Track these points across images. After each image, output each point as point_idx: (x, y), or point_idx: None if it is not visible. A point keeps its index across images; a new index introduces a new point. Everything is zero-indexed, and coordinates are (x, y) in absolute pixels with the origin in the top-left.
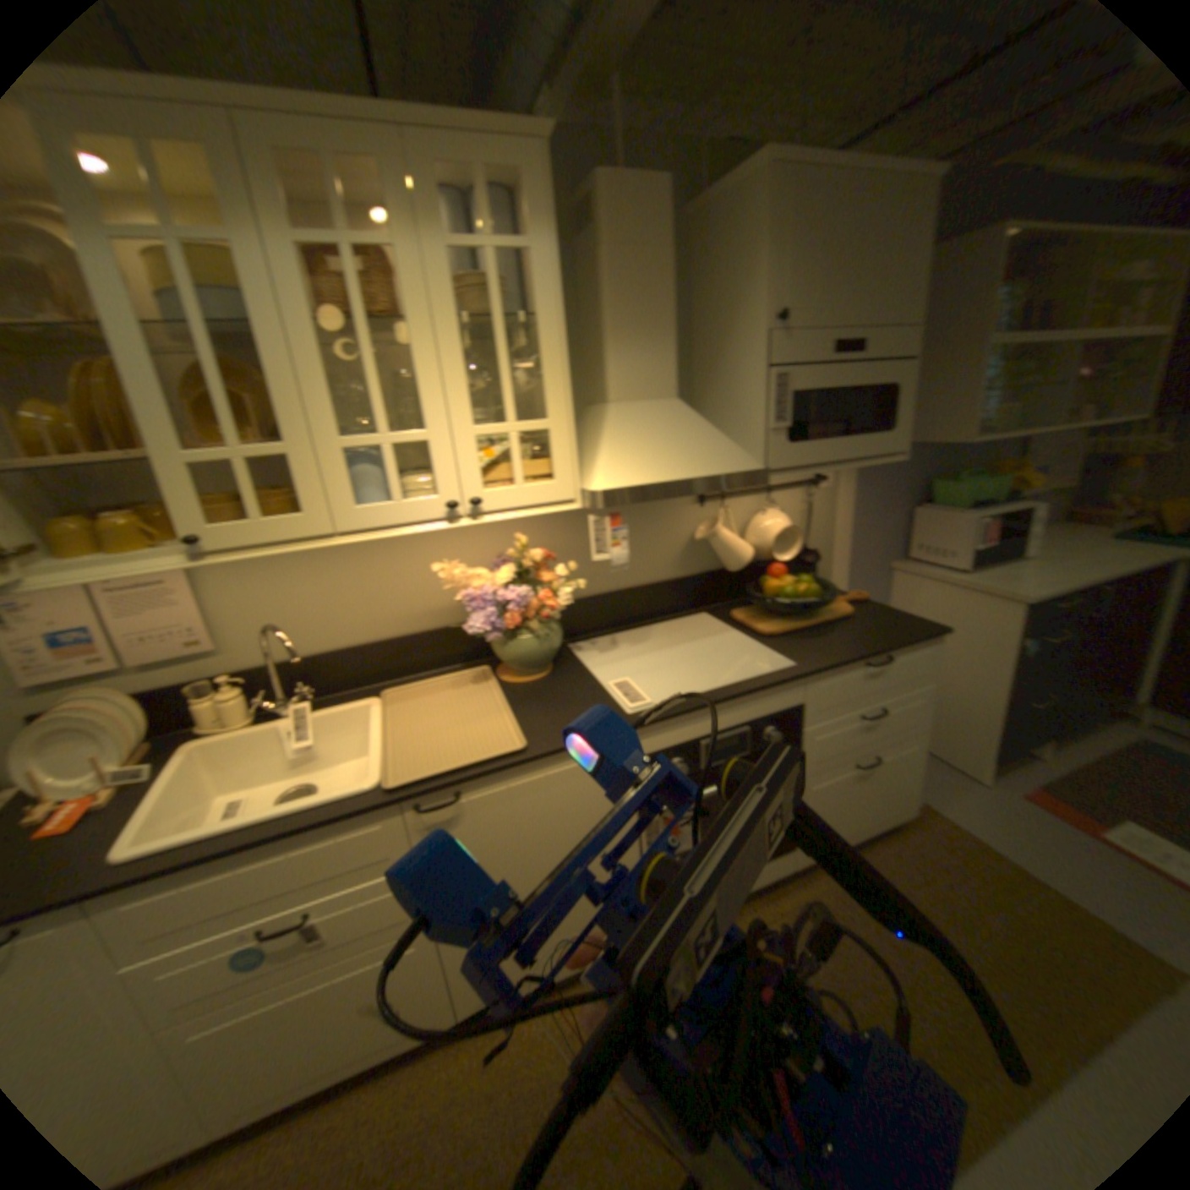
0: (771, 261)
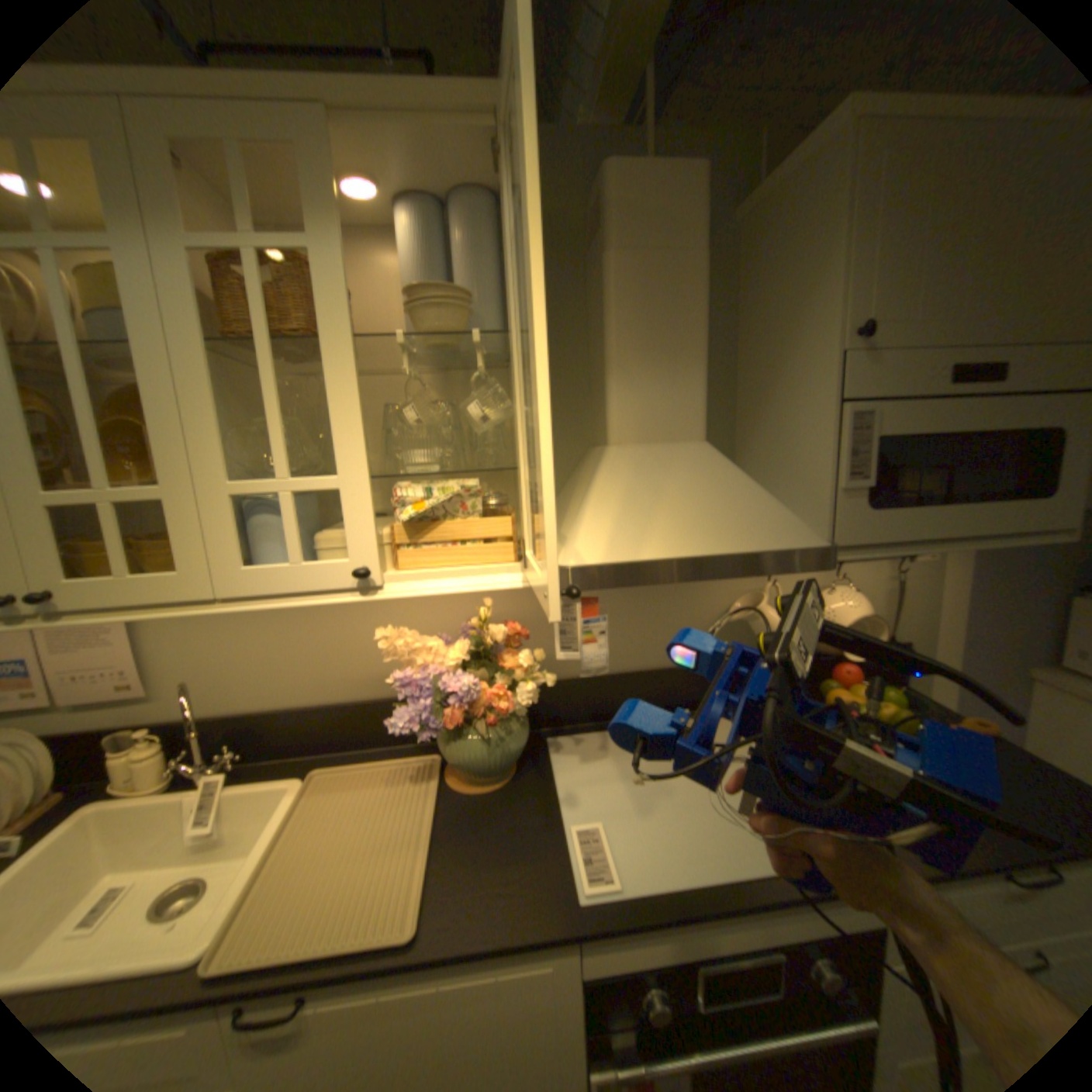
0: (844, 252)
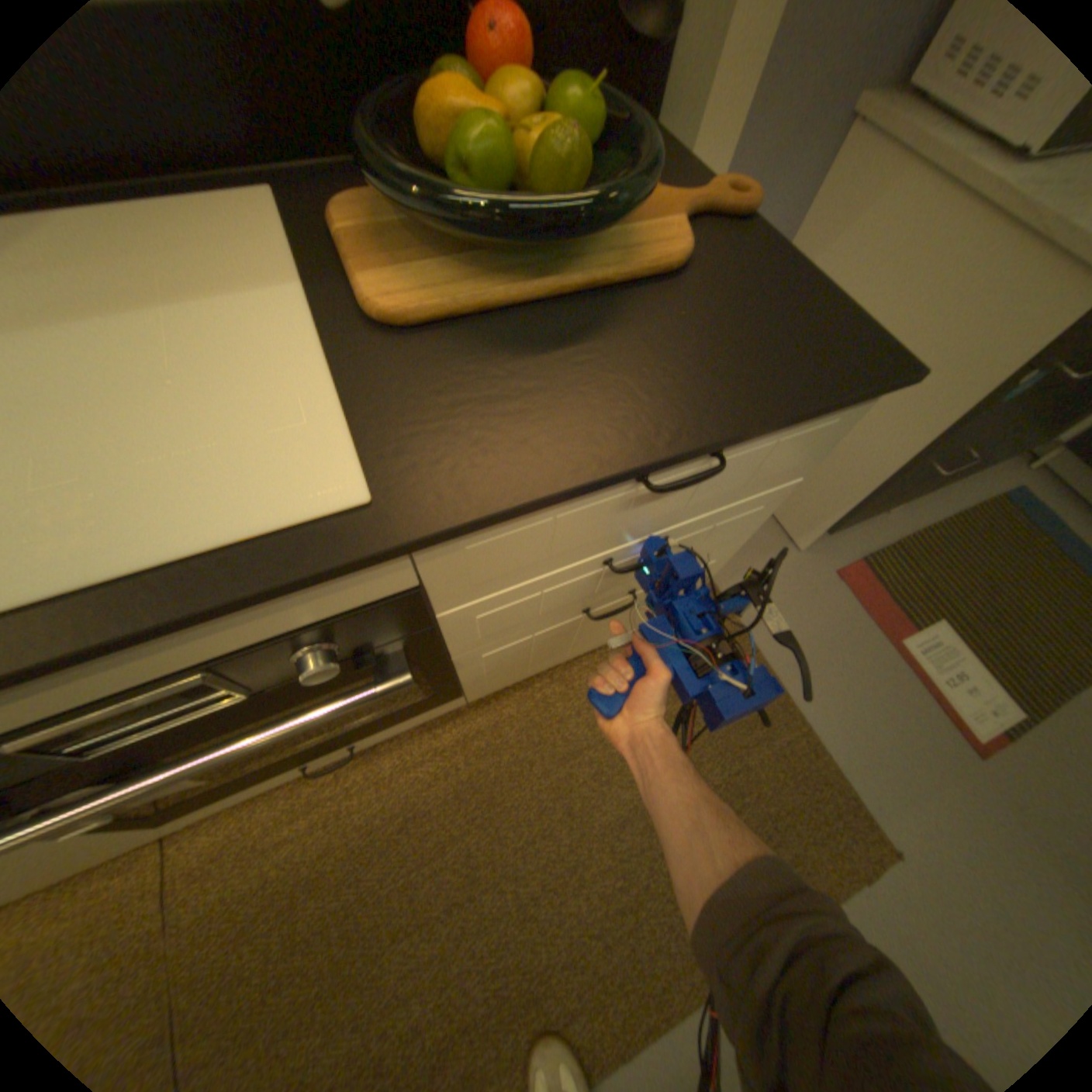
0: None
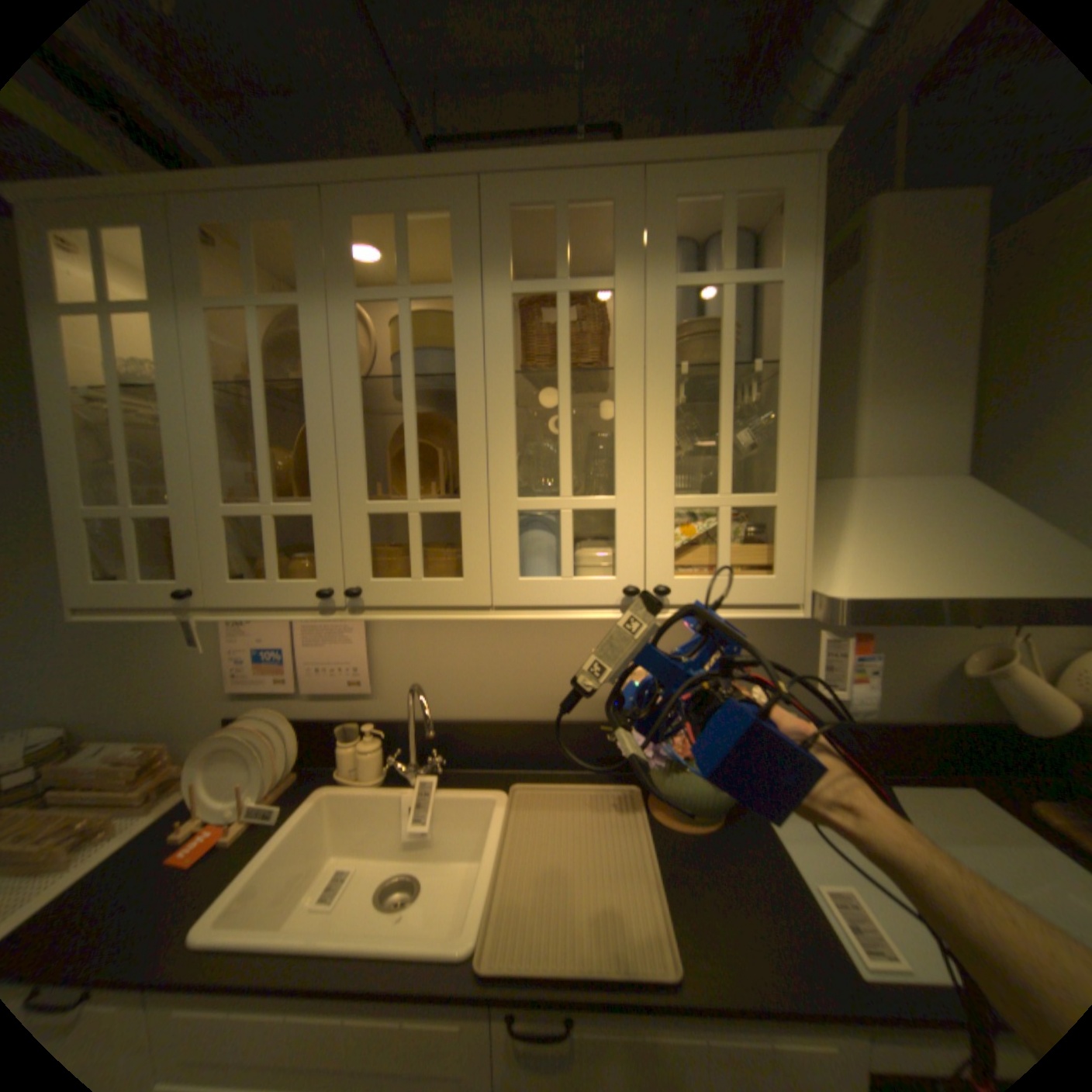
0: None
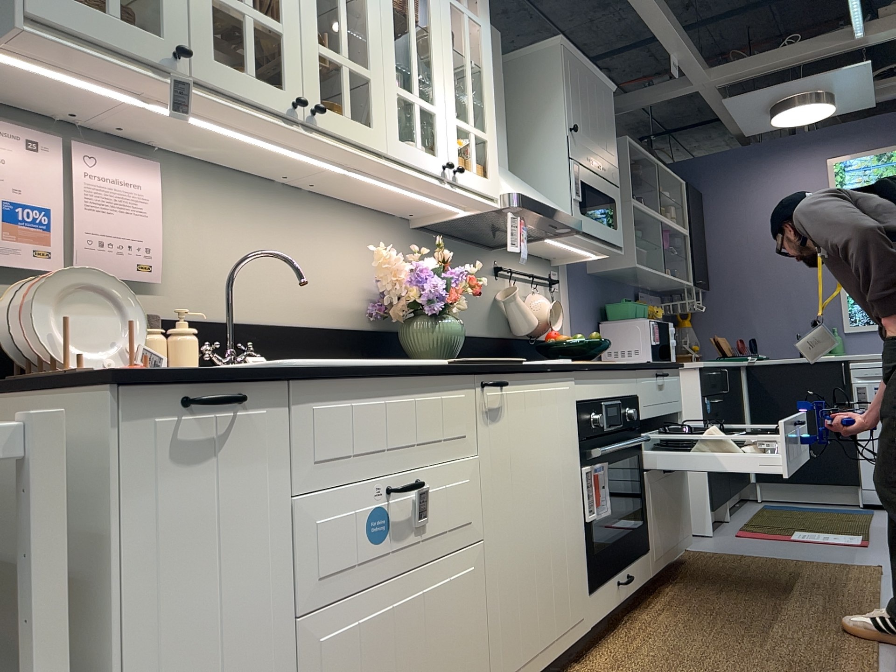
0: (564, 96)
